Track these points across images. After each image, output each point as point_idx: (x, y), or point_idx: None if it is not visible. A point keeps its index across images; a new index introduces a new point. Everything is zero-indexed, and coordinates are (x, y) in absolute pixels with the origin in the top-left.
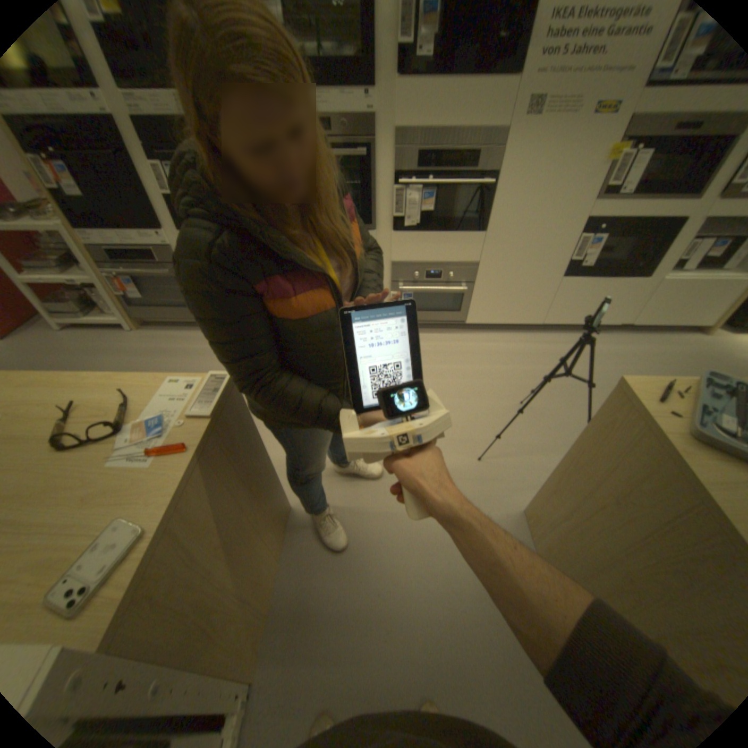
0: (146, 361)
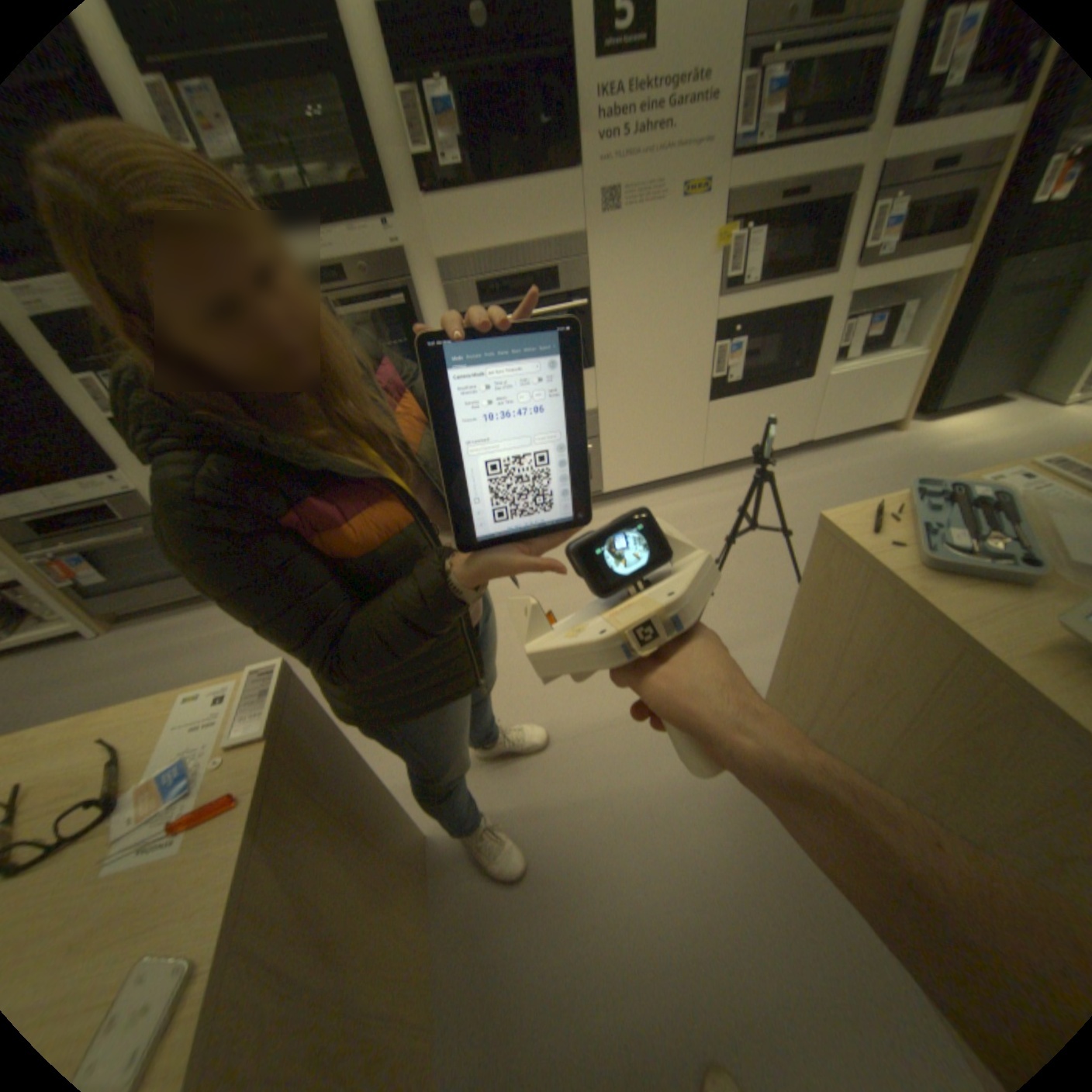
0: (132, 677)
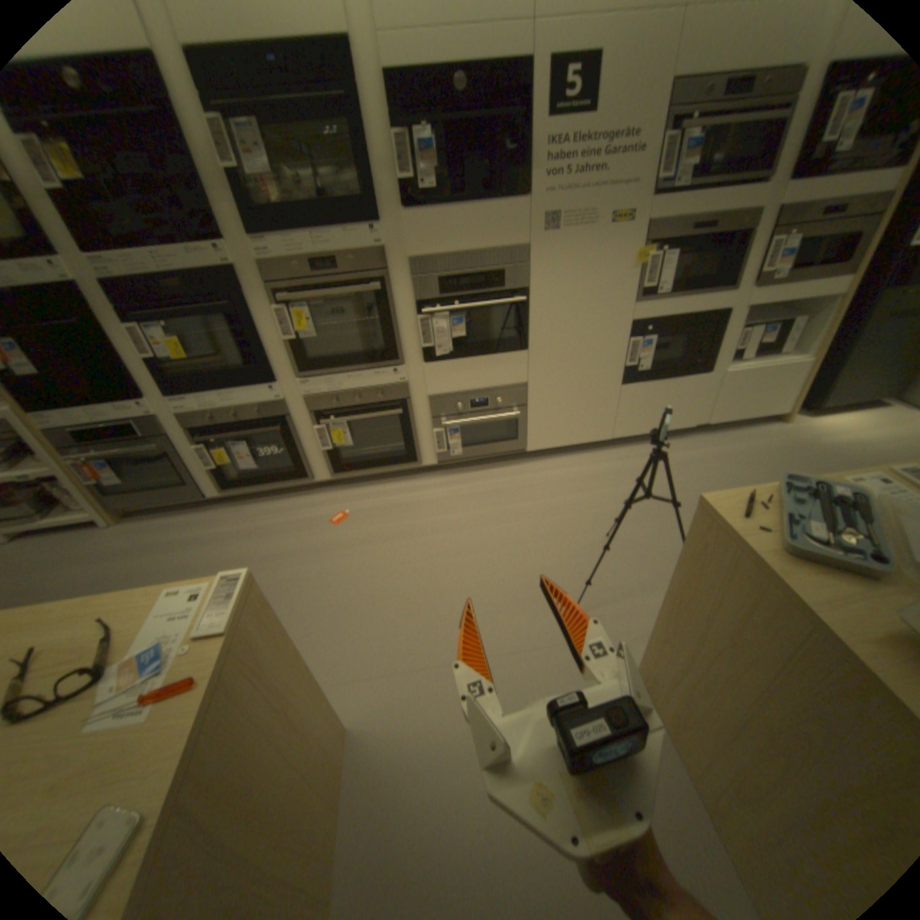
0: (130, 563)
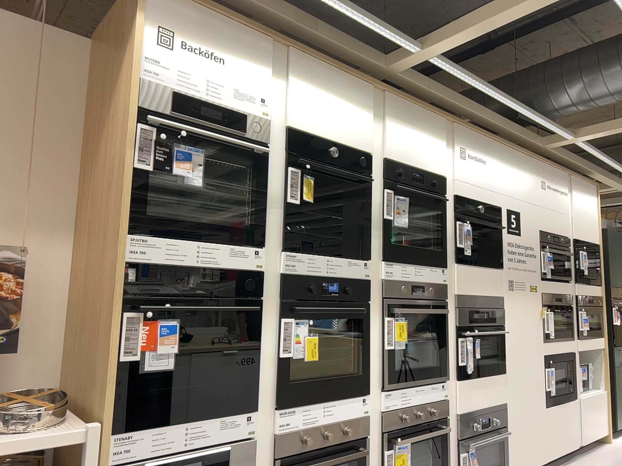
0: None
